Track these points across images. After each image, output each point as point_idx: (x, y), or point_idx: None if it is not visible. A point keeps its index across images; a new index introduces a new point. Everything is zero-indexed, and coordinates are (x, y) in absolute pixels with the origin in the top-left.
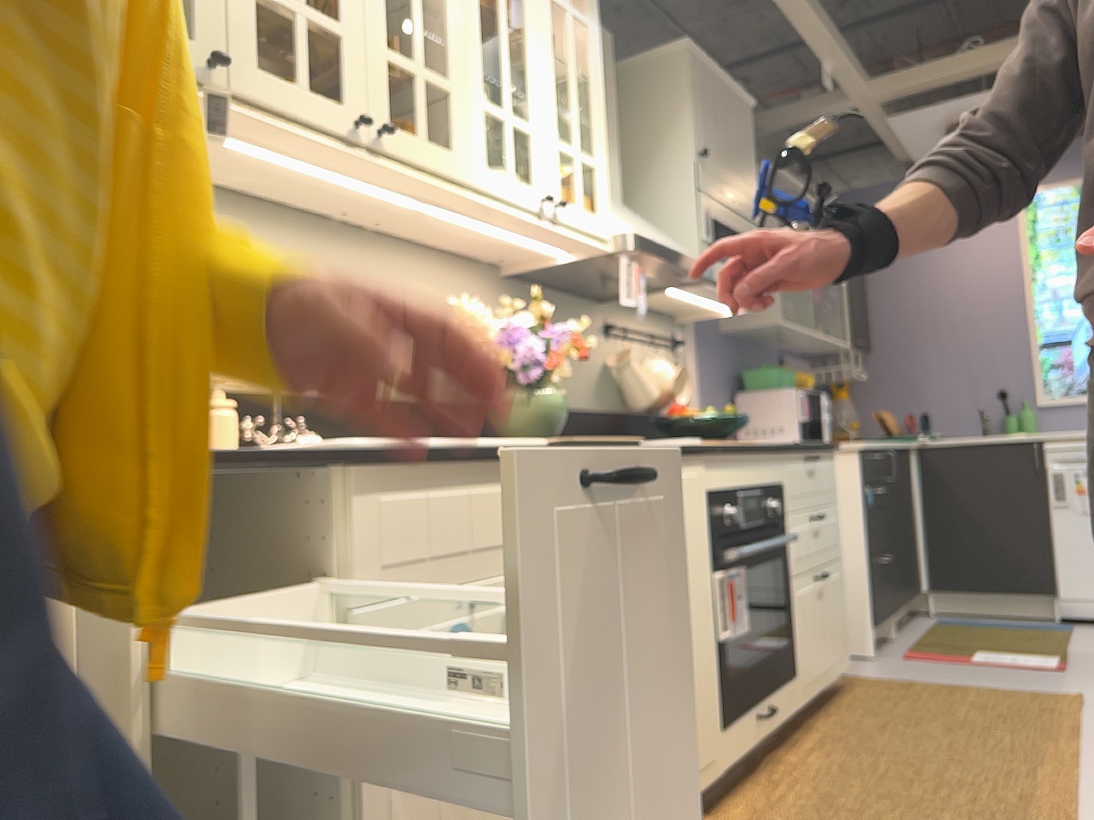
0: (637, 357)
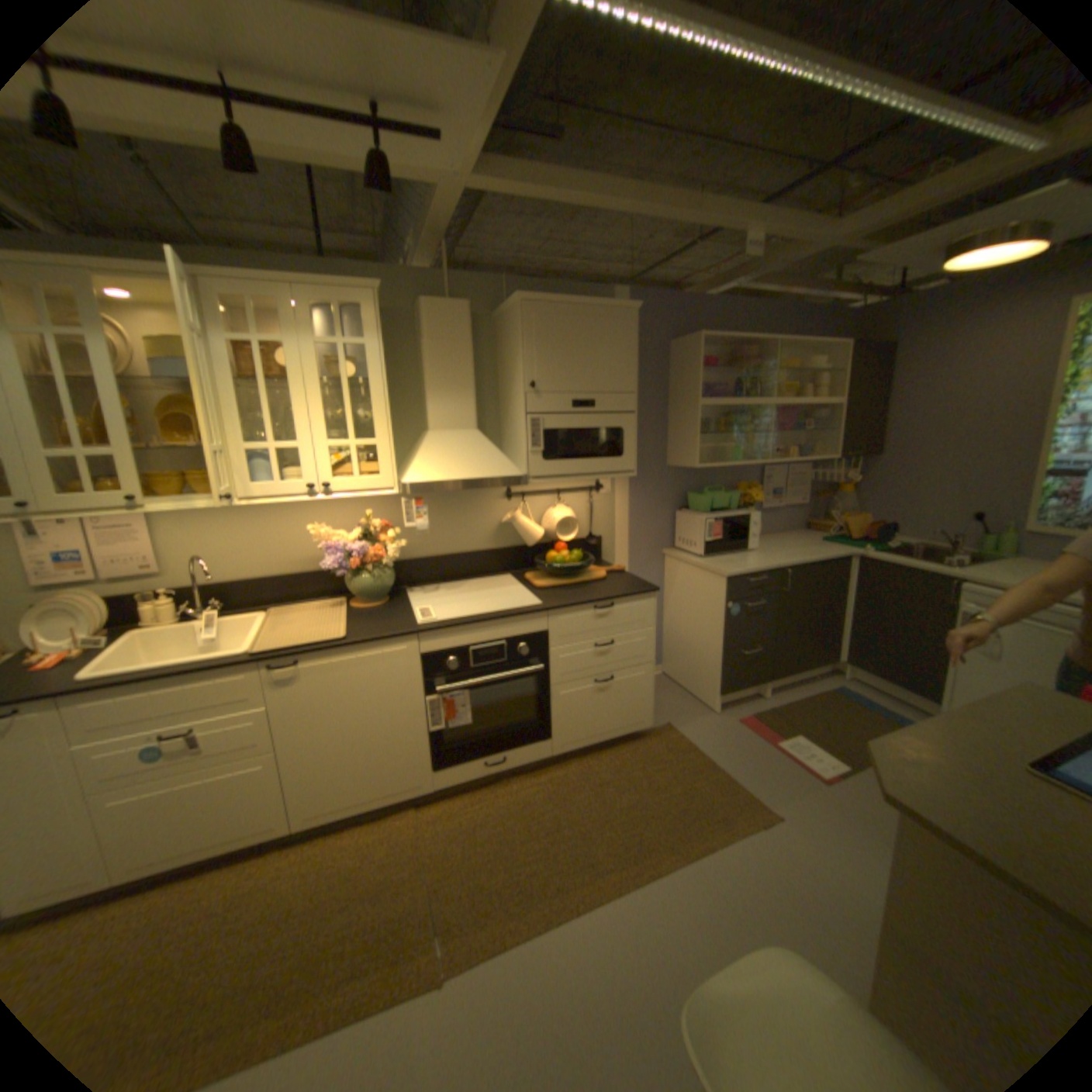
0: (518, 517)
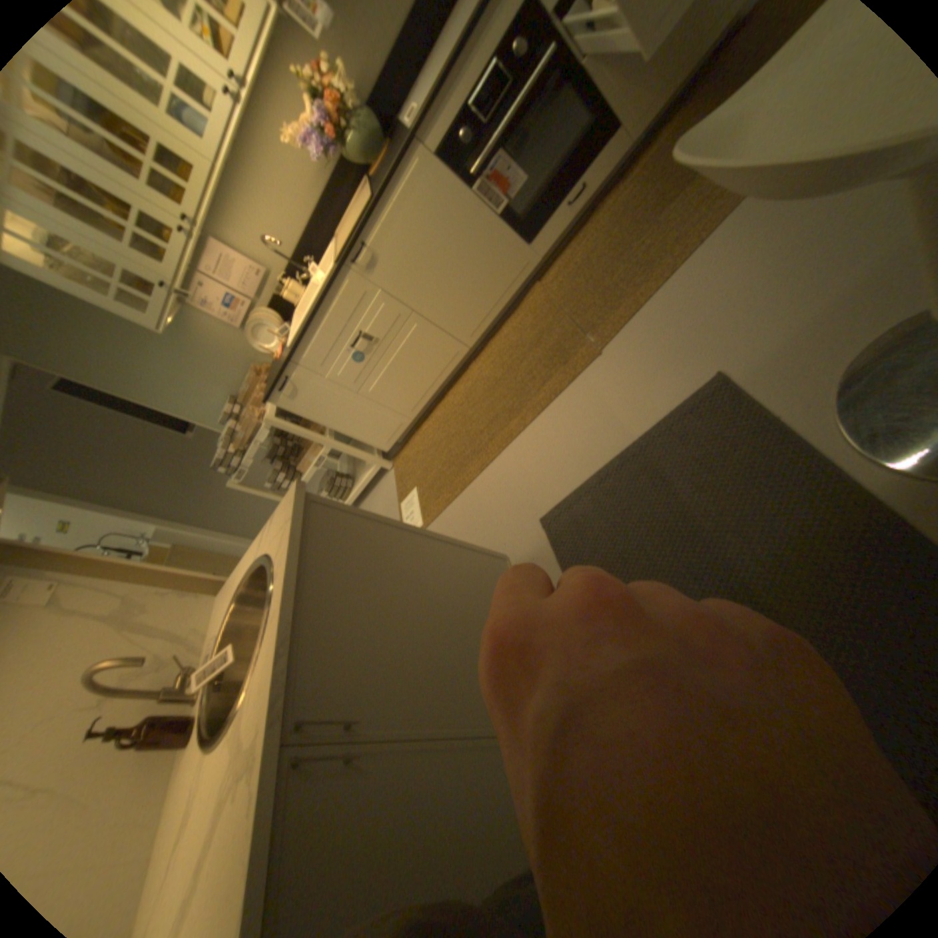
0: None
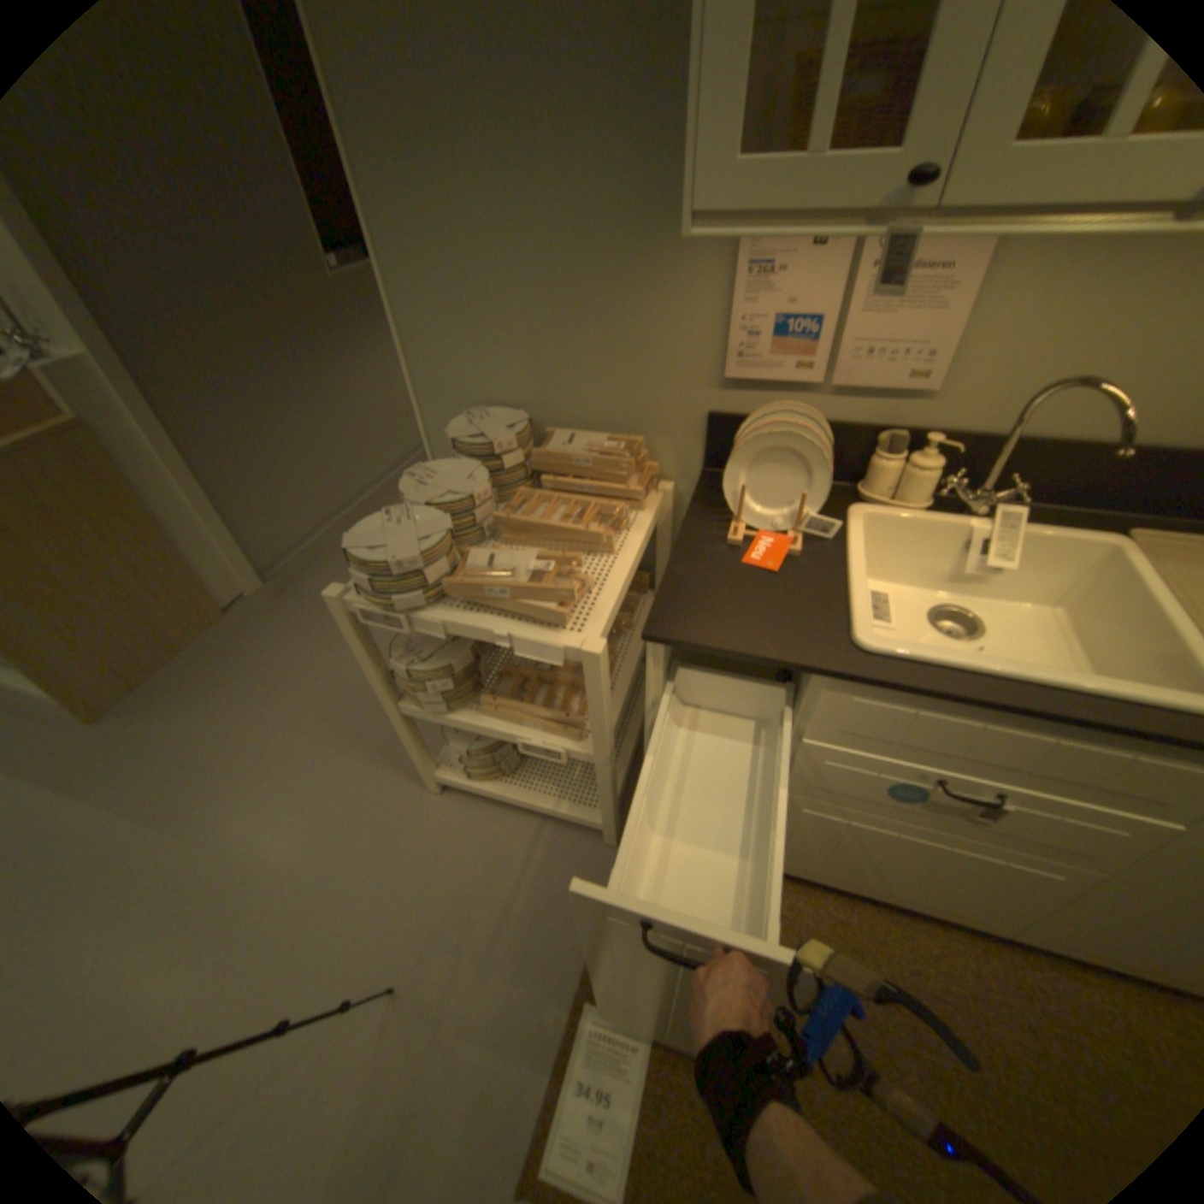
0: None
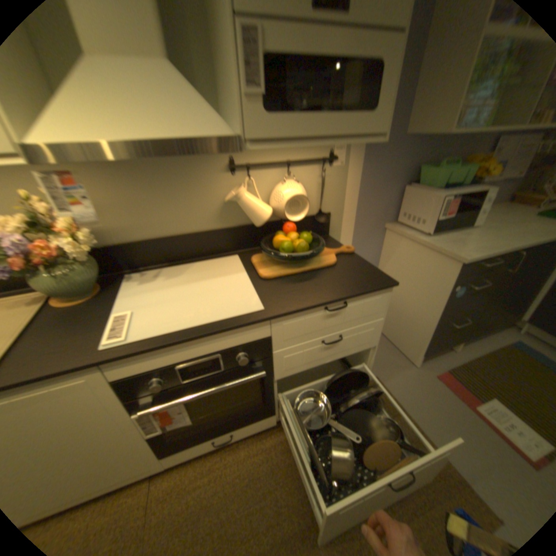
0: (240, 192)
